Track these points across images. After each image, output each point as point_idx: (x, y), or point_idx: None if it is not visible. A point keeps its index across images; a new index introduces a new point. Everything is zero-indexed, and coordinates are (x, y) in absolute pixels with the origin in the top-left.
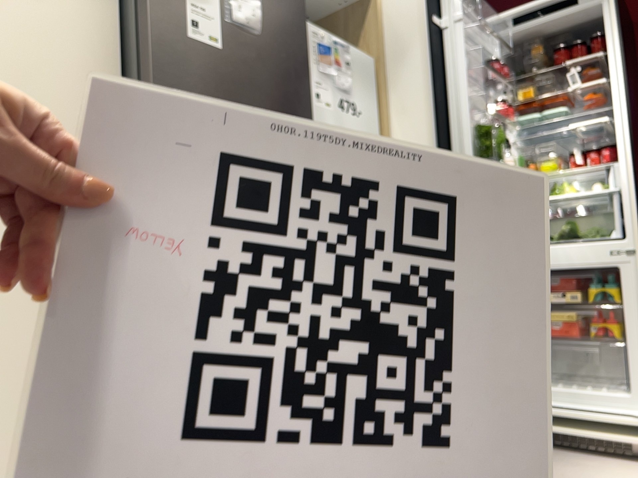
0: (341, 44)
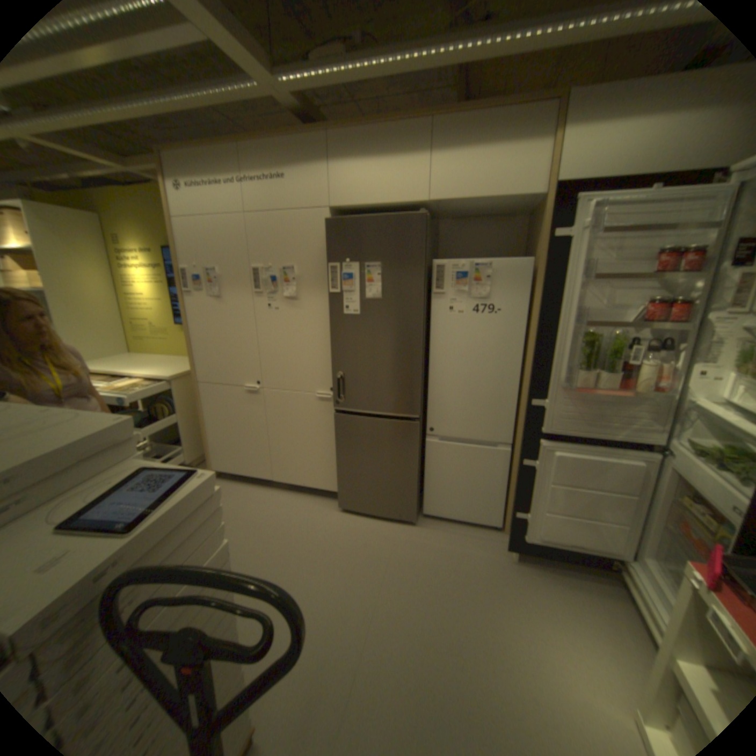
0: (483, 264)
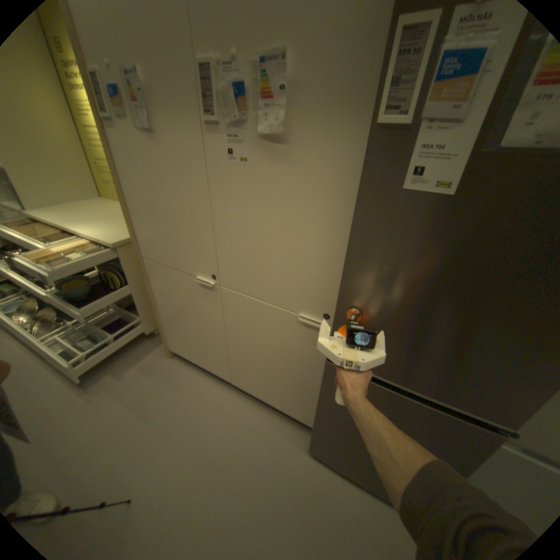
0: None
